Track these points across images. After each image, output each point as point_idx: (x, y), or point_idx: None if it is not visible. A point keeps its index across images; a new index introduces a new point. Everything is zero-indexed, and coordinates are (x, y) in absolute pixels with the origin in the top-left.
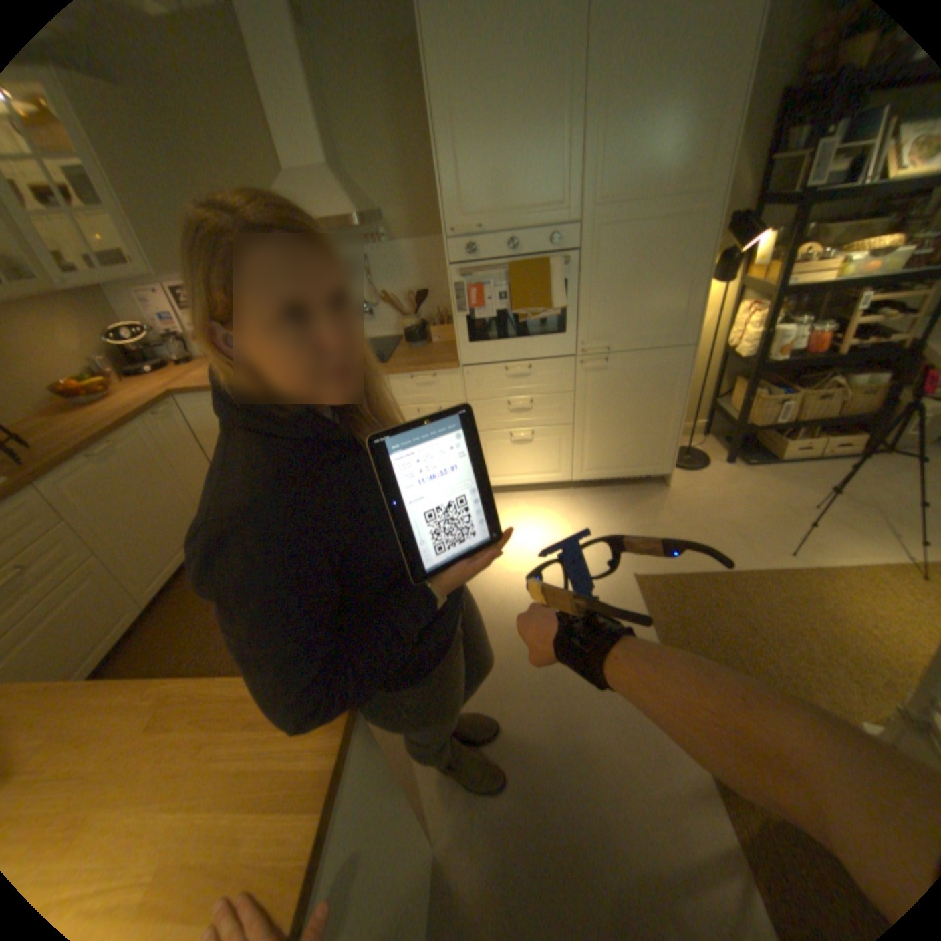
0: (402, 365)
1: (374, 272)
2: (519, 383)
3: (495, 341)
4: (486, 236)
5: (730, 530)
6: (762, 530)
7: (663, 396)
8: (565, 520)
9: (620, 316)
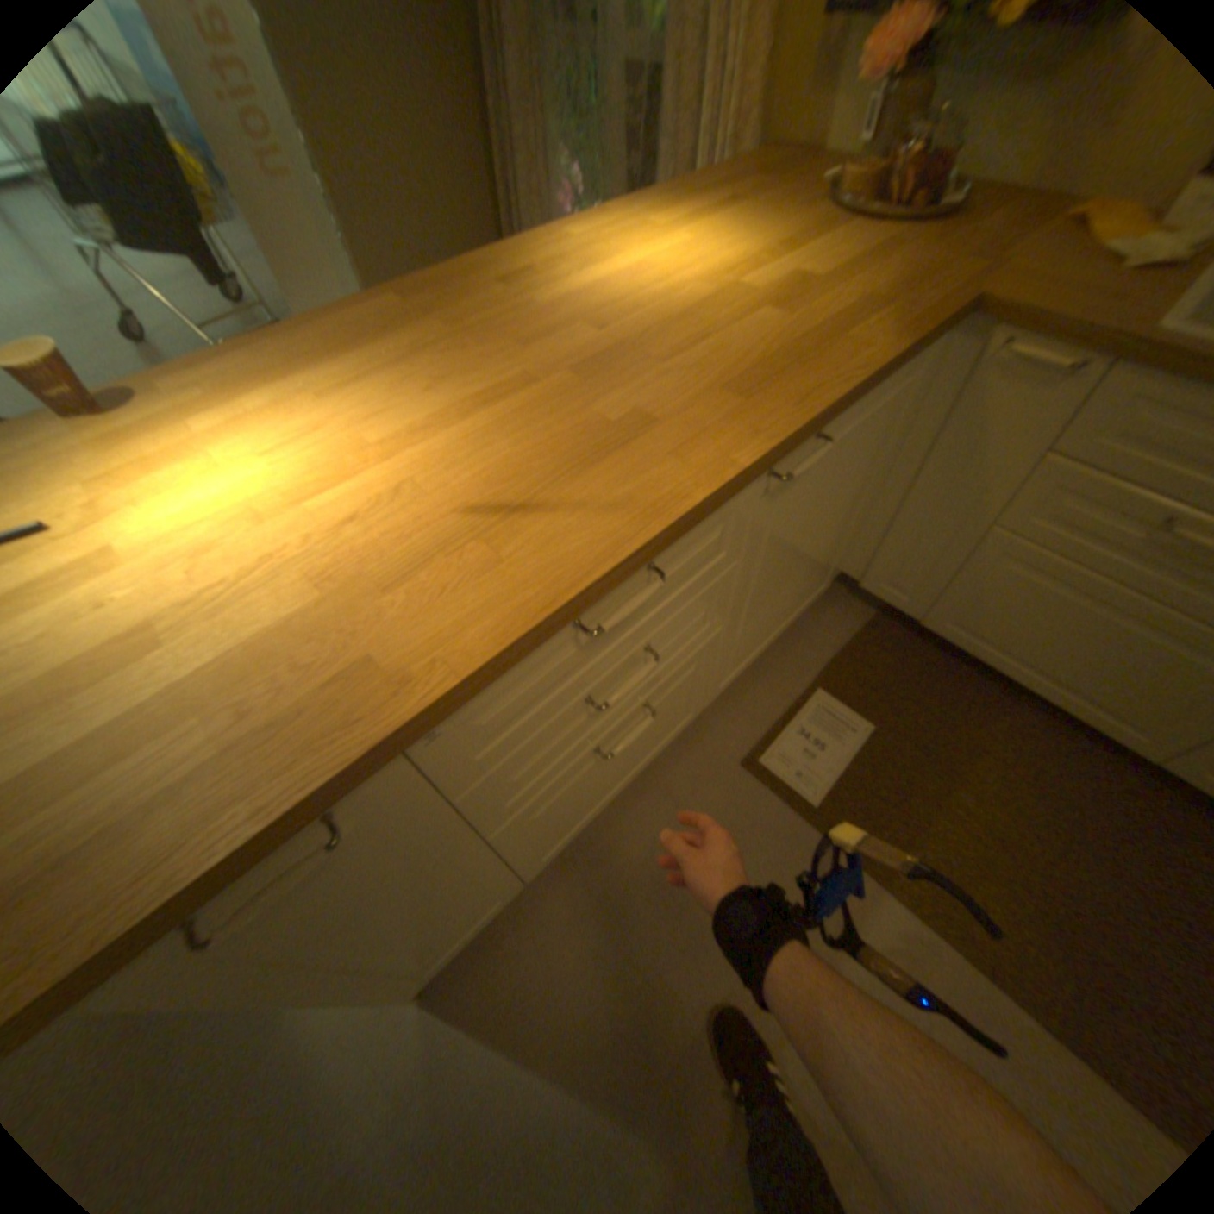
0: None
1: None
2: None
3: None
4: None
5: None
6: None
7: None
8: None
9: None
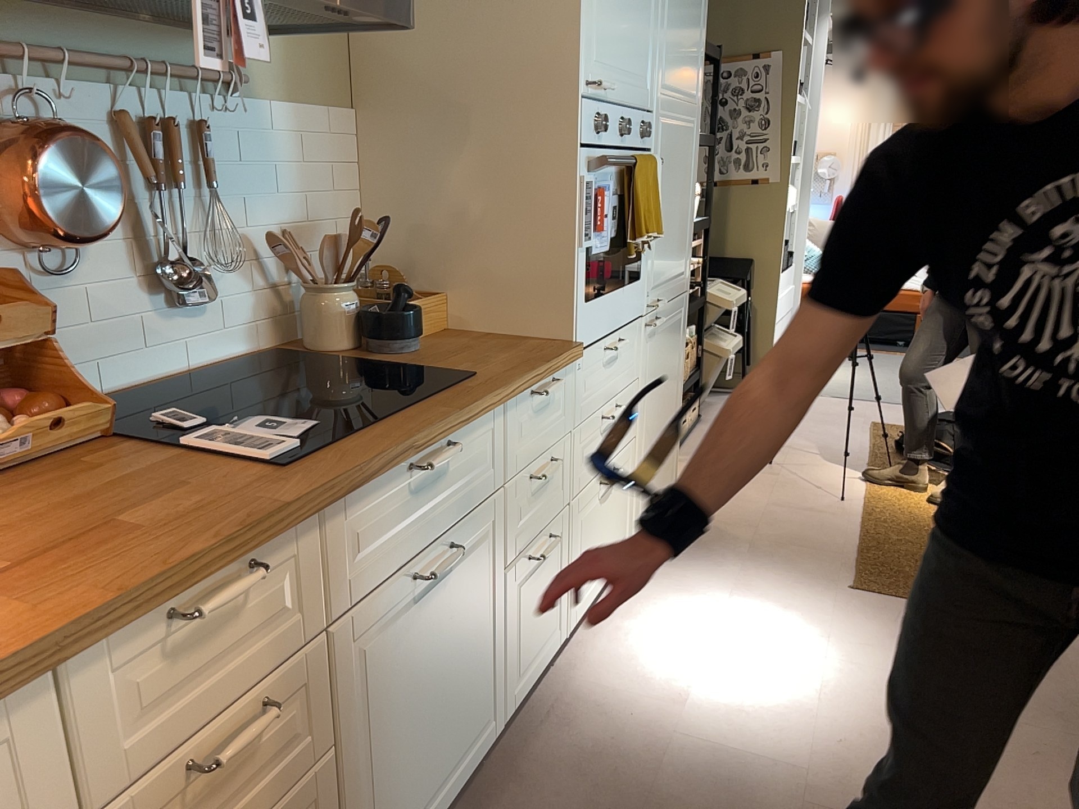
0: (521, 367)
1: (218, 172)
2: (612, 373)
3: (601, 295)
4: (607, 108)
5: (783, 508)
6: (791, 495)
7: (677, 366)
8: (701, 598)
9: (665, 251)
